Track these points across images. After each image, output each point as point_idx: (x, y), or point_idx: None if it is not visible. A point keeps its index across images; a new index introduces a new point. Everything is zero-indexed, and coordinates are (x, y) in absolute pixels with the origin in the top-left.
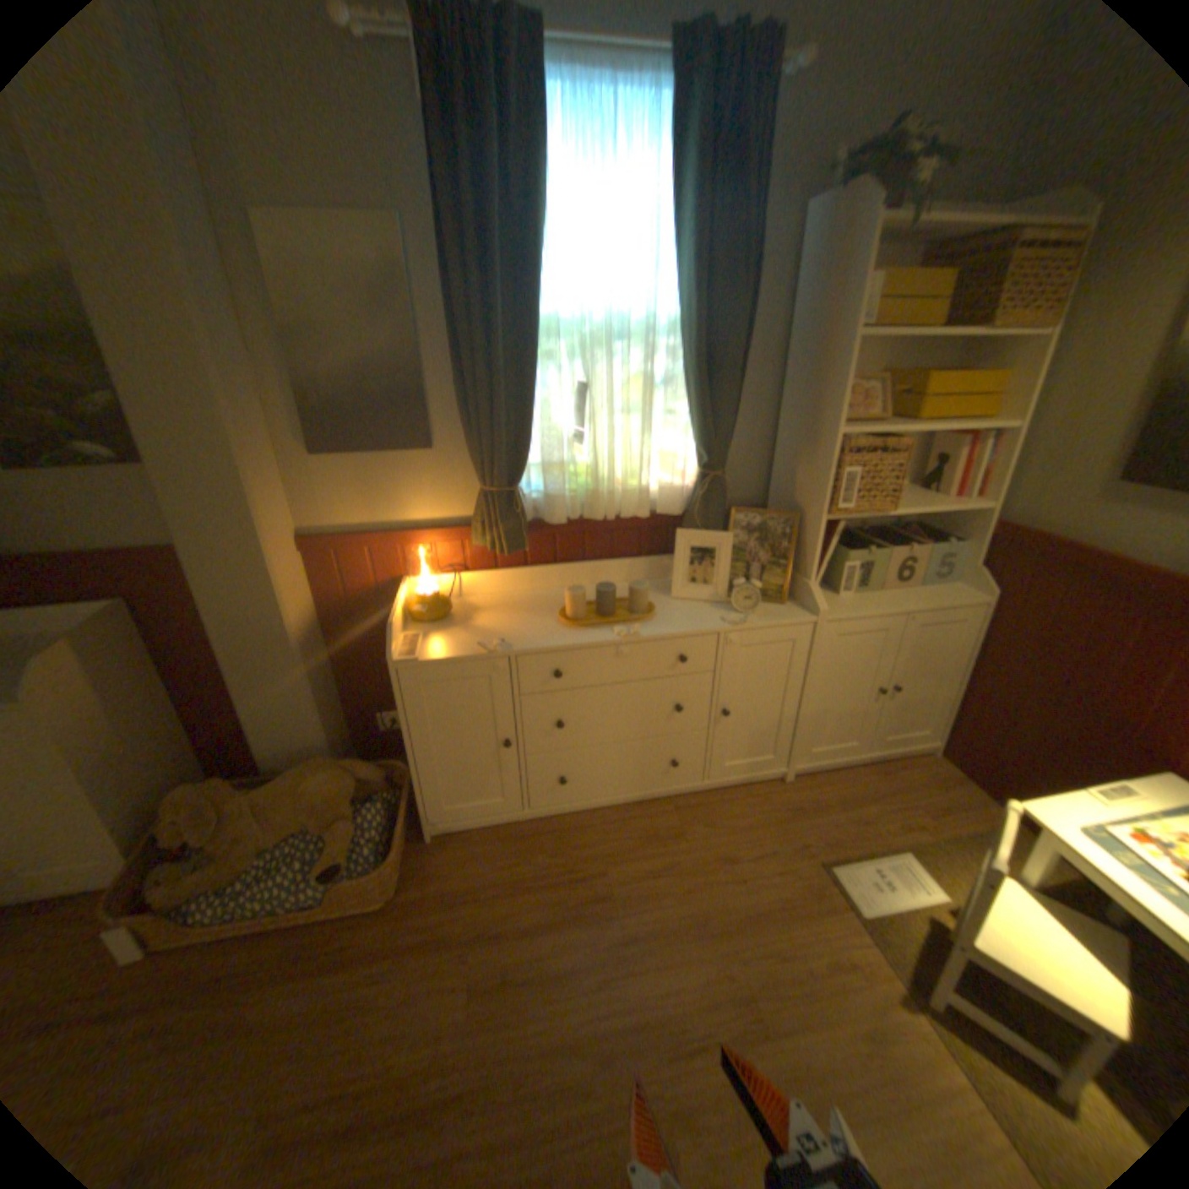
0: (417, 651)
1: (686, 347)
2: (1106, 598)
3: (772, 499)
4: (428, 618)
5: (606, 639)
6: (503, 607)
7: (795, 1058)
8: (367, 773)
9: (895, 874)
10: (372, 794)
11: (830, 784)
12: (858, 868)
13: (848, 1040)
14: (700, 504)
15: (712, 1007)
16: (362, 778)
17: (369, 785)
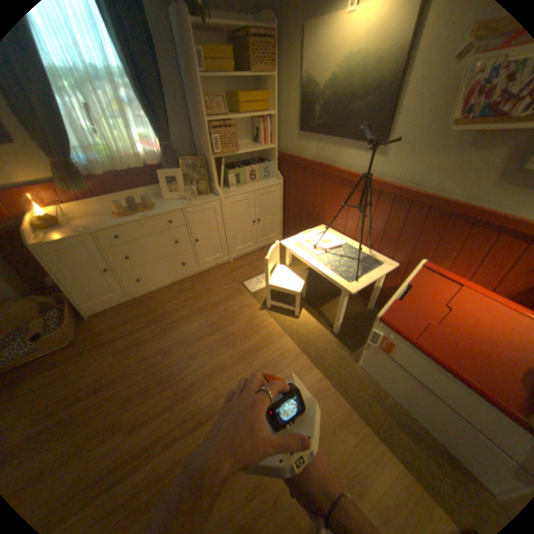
0: (41, 239)
1: (131, 83)
2: (303, 174)
3: (198, 153)
4: (45, 225)
5: (134, 219)
6: (86, 216)
7: (226, 332)
8: (43, 299)
9: (262, 278)
10: (51, 308)
11: (245, 259)
12: (251, 280)
13: (242, 322)
14: (163, 158)
15: (201, 329)
16: (41, 302)
17: (48, 305)
